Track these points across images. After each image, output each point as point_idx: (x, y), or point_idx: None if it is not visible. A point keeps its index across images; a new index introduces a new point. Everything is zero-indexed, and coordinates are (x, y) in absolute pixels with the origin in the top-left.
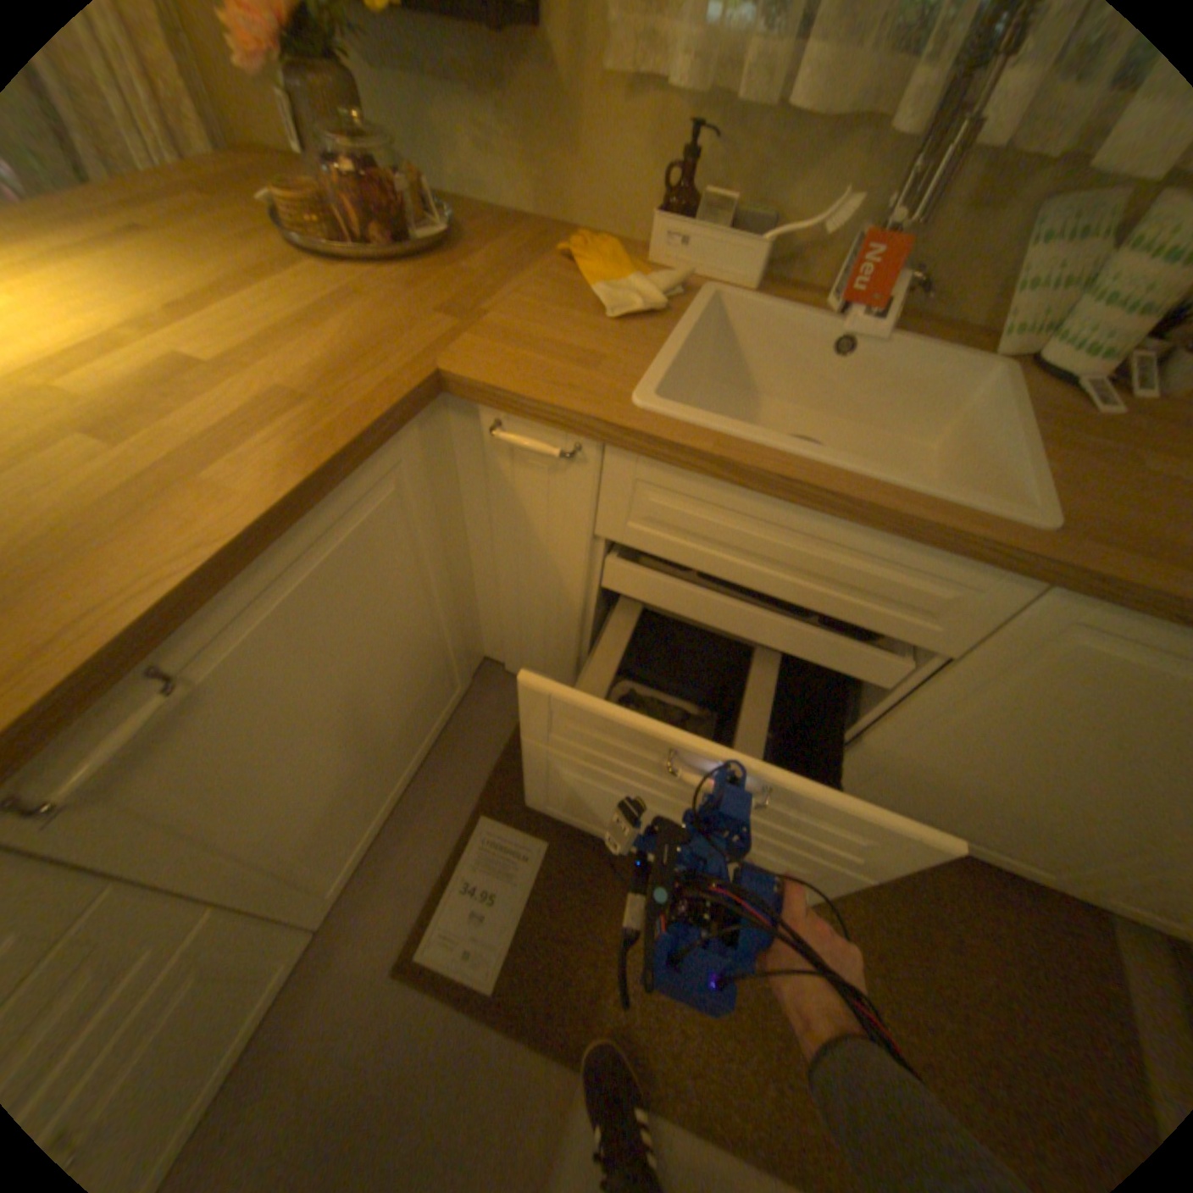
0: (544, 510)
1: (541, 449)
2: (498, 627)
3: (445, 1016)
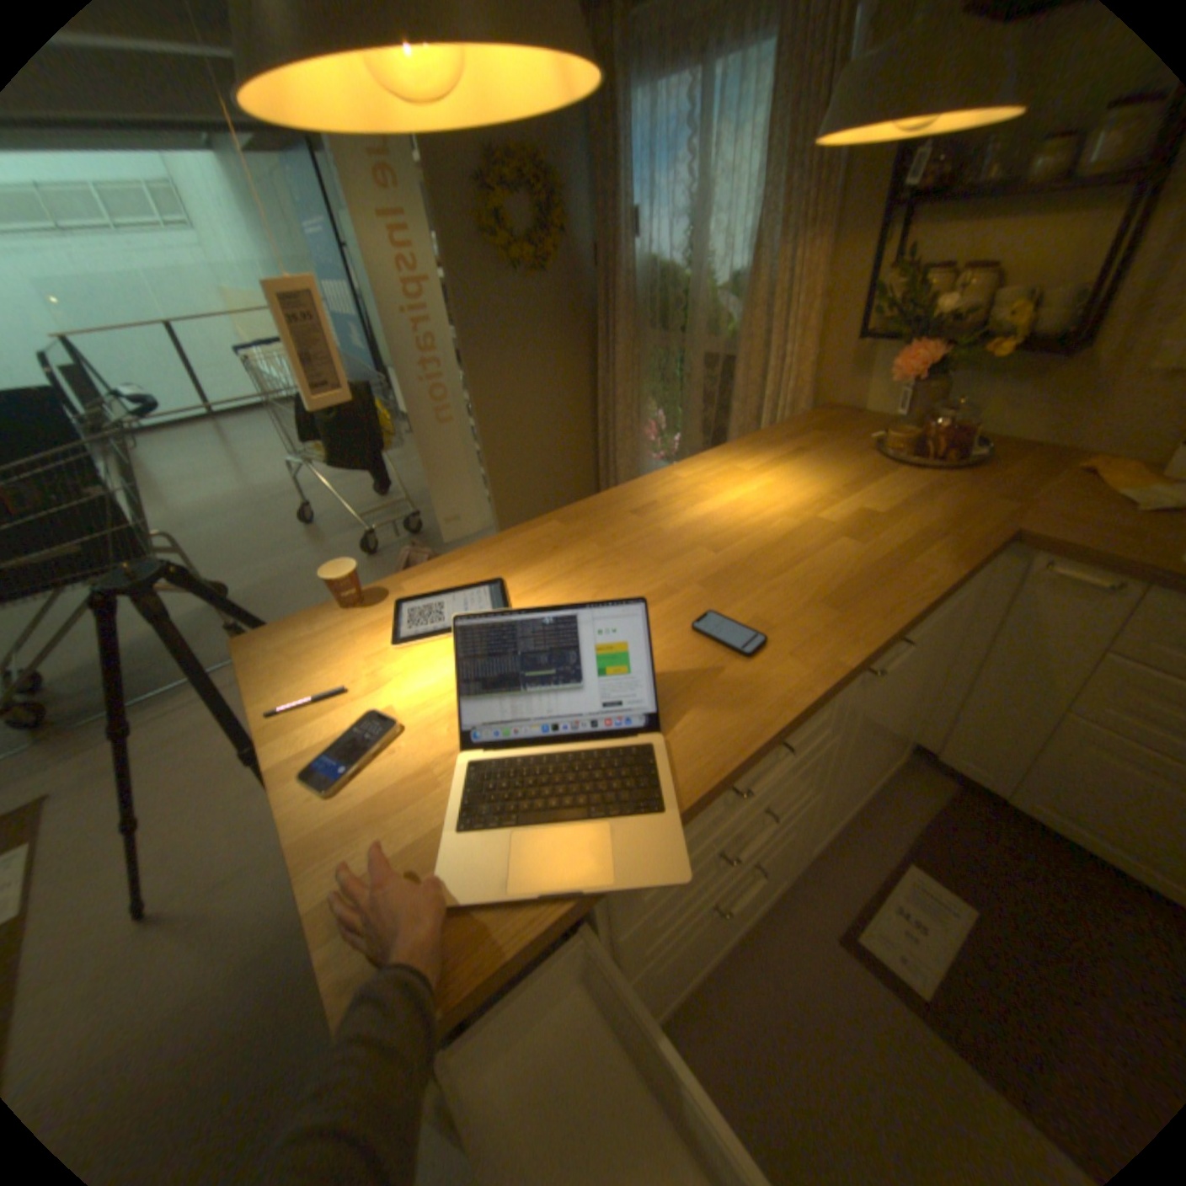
0: (1067, 624)
1: (1095, 581)
2: (954, 718)
3: (889, 996)
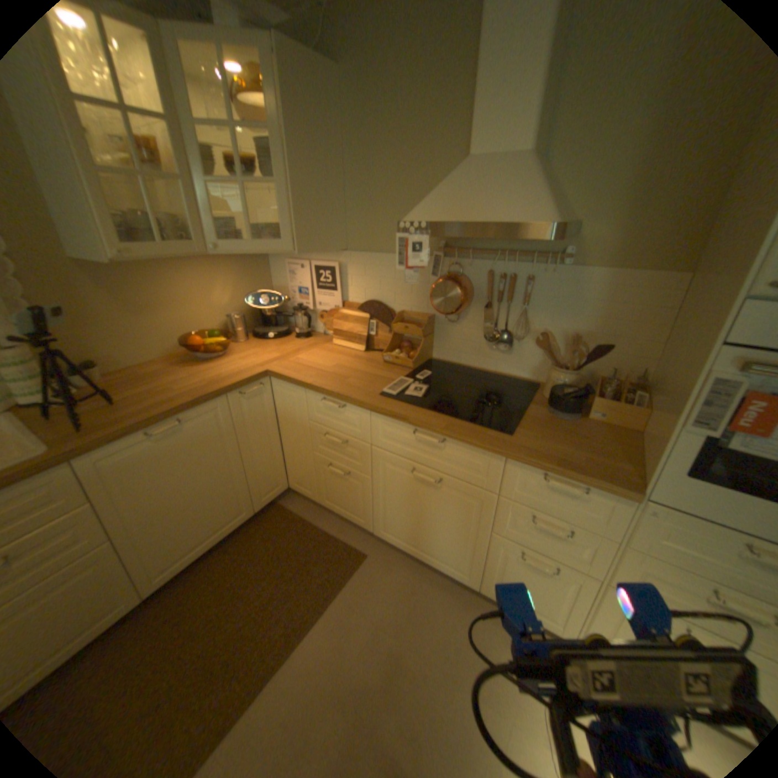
0: None
1: None
2: None
3: None
